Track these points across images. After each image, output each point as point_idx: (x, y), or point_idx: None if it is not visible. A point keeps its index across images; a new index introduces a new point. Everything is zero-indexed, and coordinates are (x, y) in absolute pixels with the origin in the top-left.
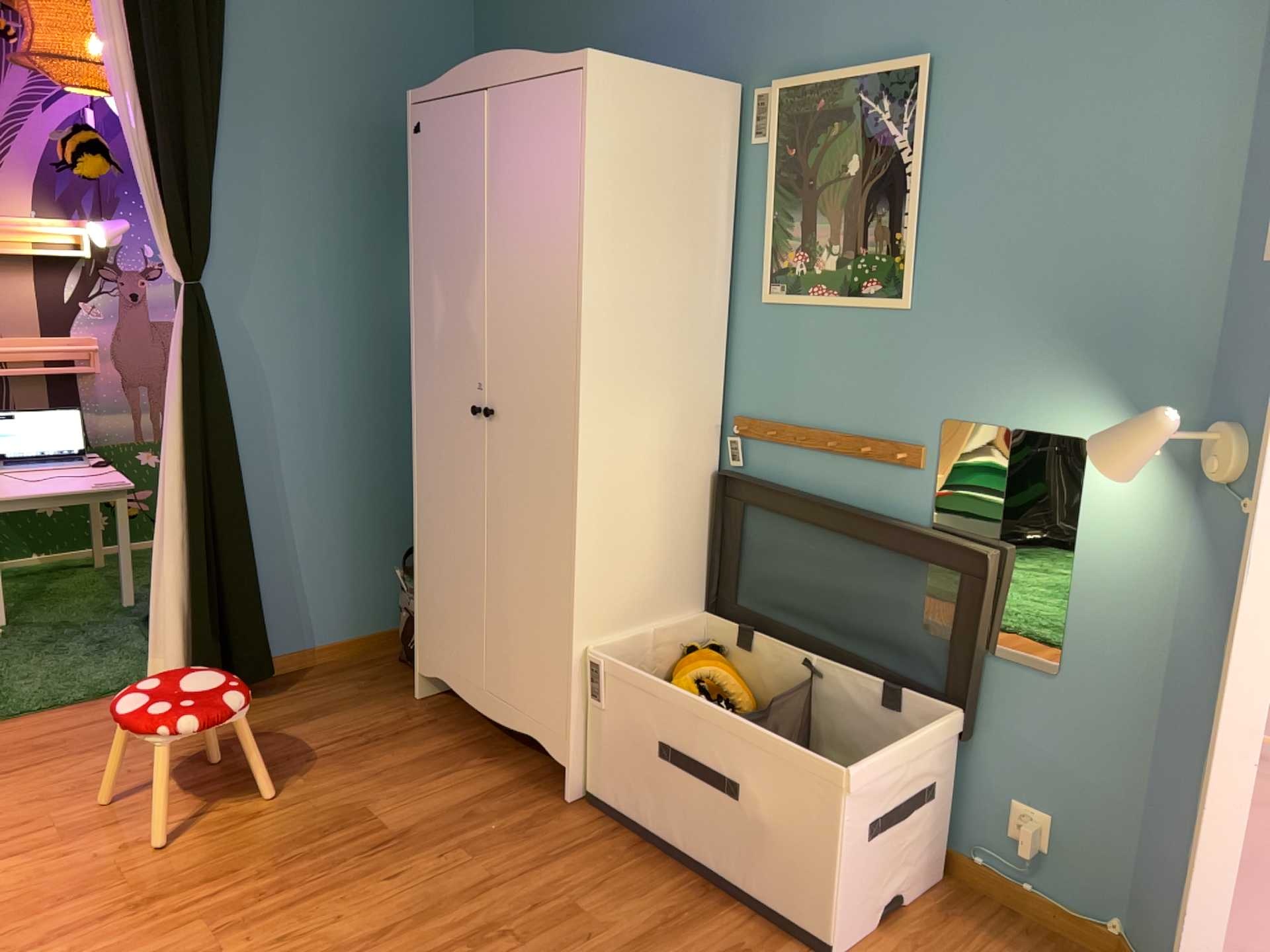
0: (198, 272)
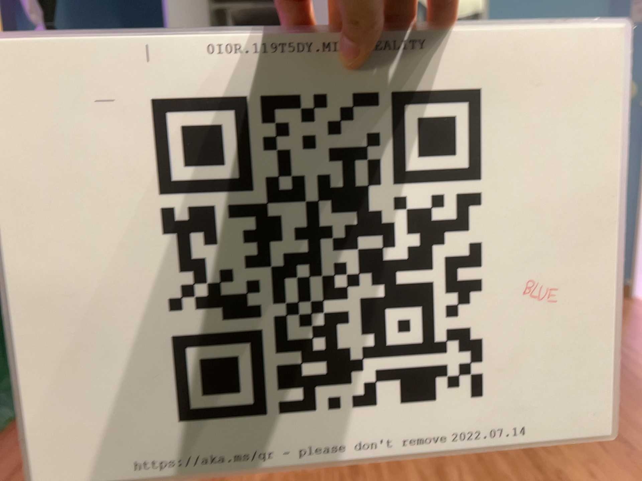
0: (51, 17)
